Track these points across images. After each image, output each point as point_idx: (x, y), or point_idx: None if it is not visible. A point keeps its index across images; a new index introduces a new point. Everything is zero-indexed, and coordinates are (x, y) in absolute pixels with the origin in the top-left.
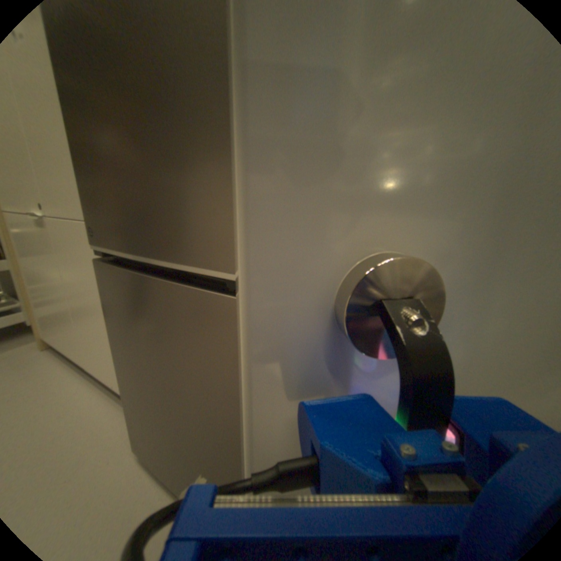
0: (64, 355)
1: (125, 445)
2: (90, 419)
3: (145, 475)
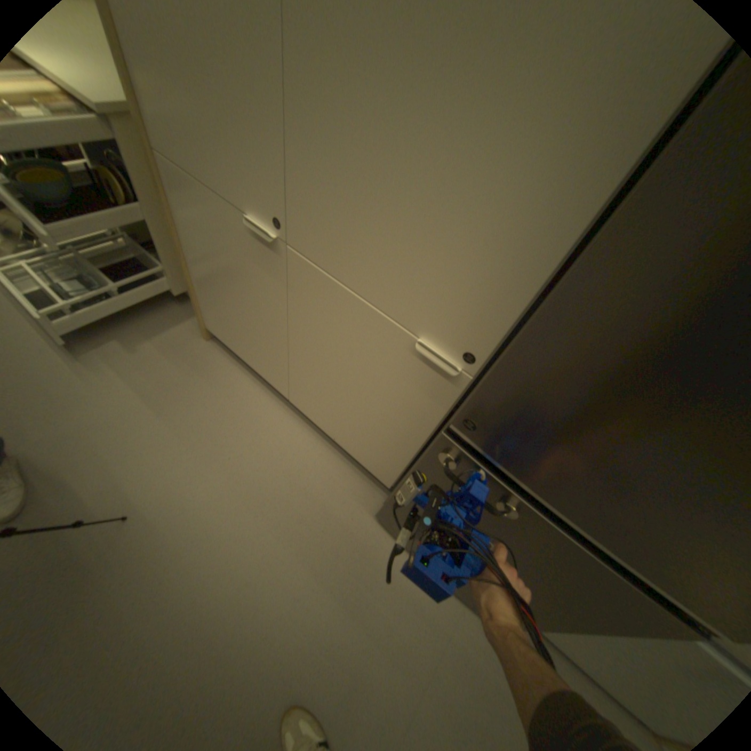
0: (255, 369)
1: (360, 500)
2: (313, 460)
3: (388, 535)
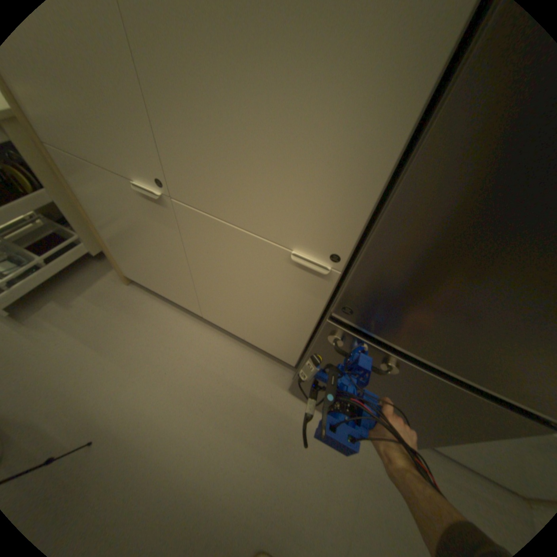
0: (170, 299)
1: (274, 380)
2: (231, 359)
3: (301, 402)
